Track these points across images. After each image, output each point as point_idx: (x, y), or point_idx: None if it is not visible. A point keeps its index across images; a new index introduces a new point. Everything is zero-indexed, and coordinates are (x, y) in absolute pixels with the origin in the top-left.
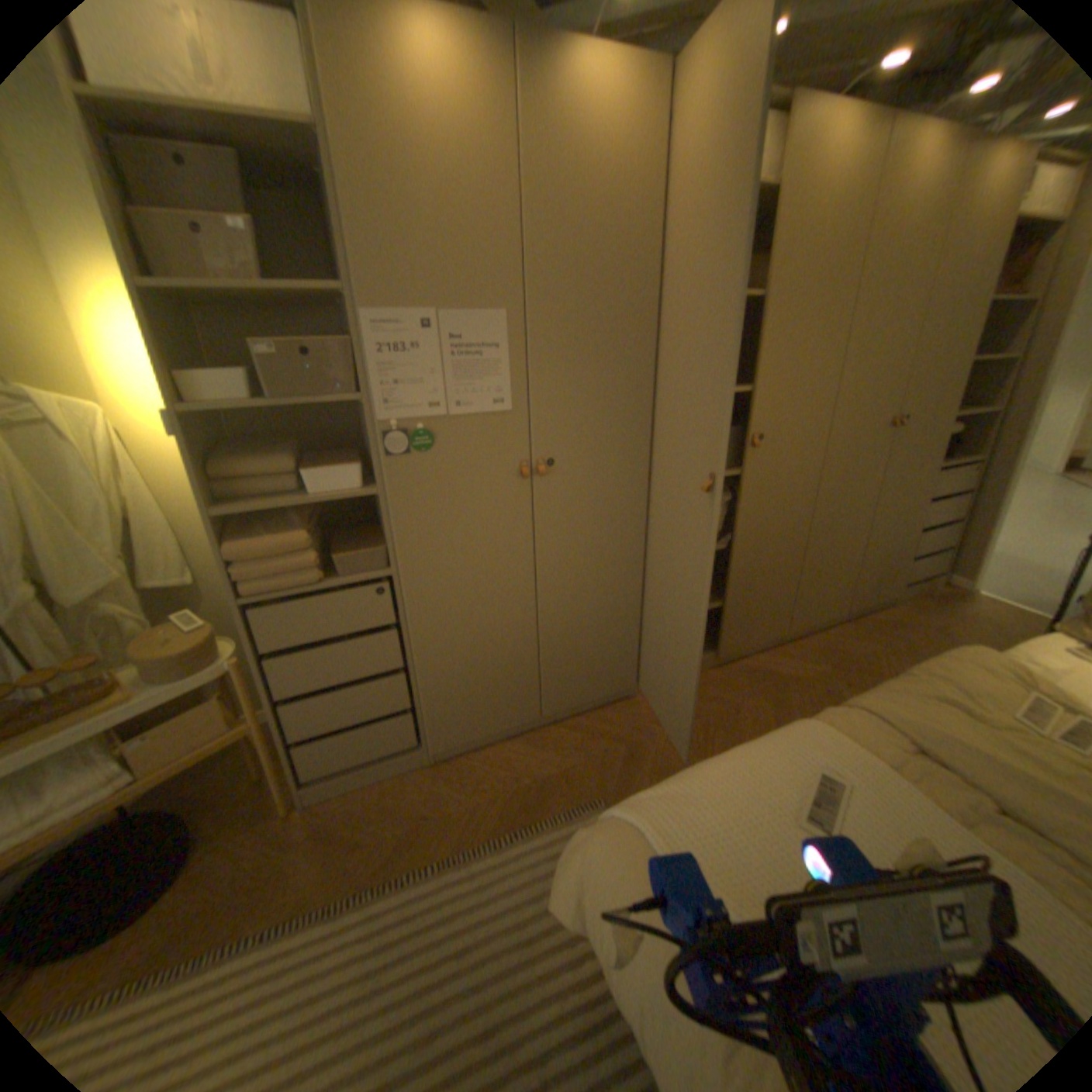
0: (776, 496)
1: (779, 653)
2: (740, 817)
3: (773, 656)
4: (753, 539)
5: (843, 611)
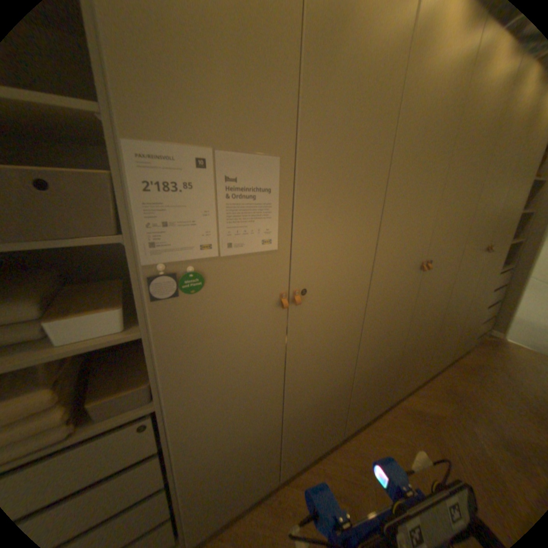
0: (432, 299)
1: (421, 394)
2: None
3: (418, 396)
4: (418, 328)
5: (450, 360)
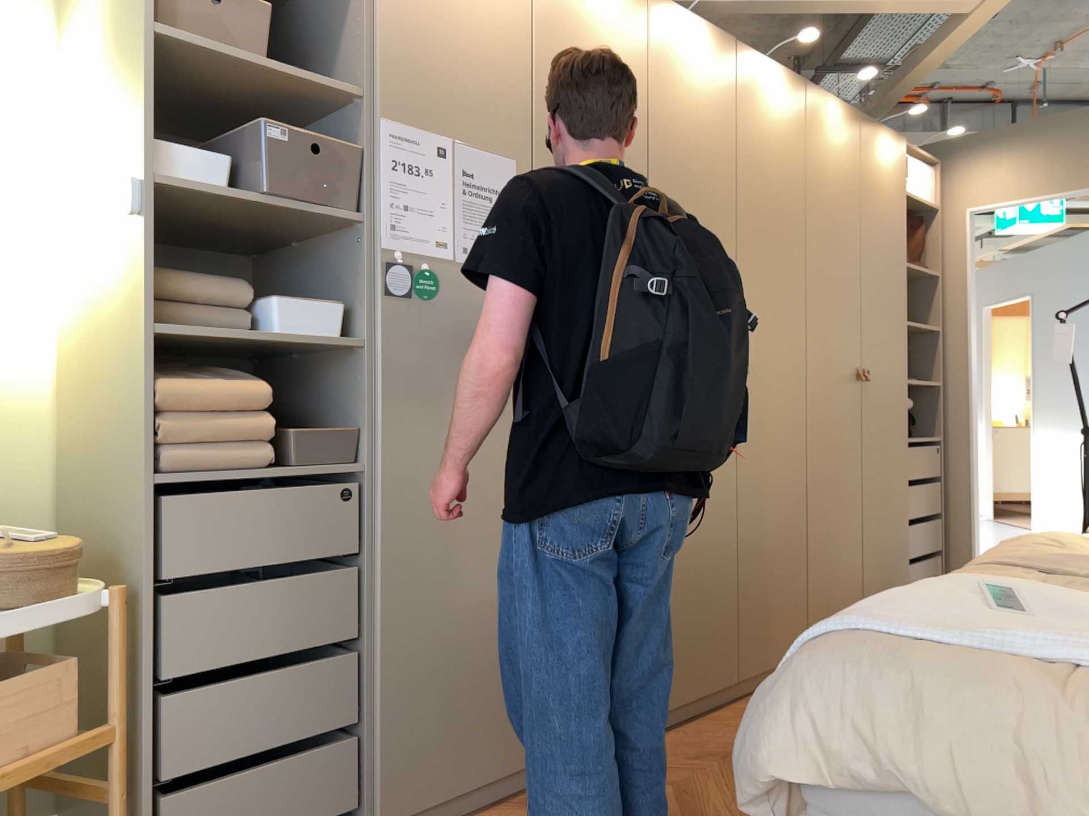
0: (771, 439)
1: None
2: (938, 611)
3: None
4: (756, 494)
5: None
